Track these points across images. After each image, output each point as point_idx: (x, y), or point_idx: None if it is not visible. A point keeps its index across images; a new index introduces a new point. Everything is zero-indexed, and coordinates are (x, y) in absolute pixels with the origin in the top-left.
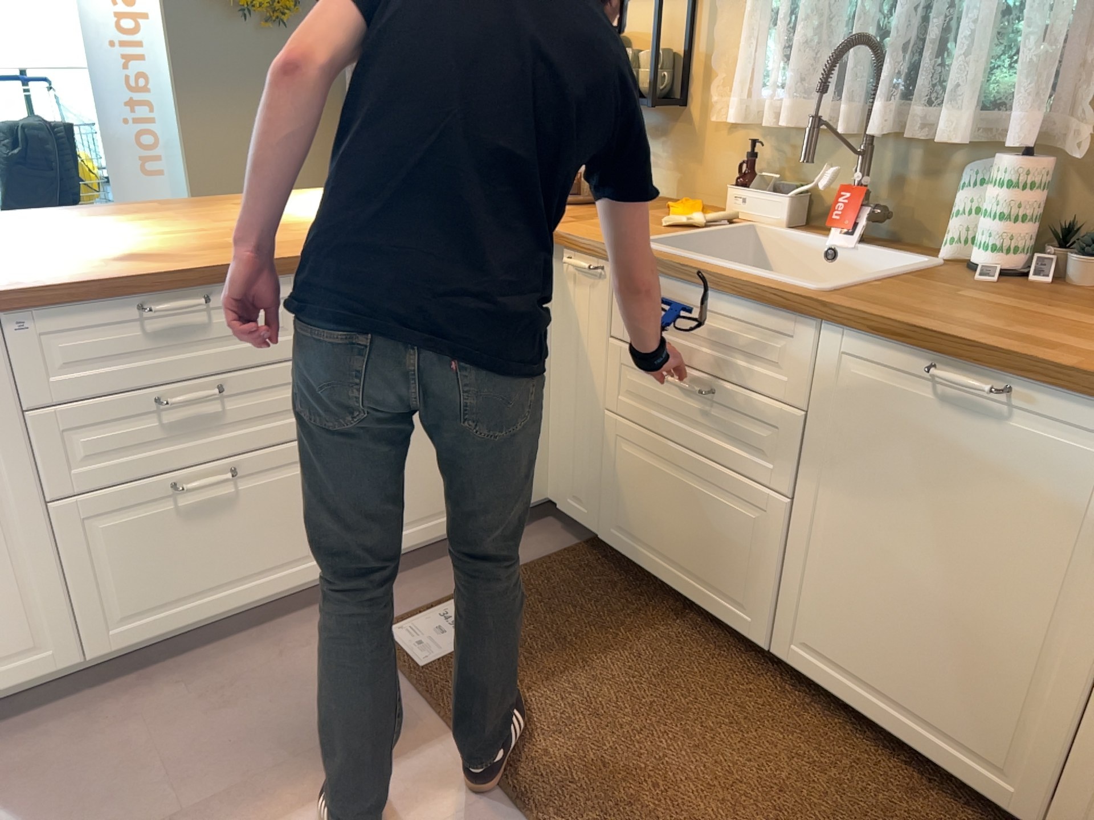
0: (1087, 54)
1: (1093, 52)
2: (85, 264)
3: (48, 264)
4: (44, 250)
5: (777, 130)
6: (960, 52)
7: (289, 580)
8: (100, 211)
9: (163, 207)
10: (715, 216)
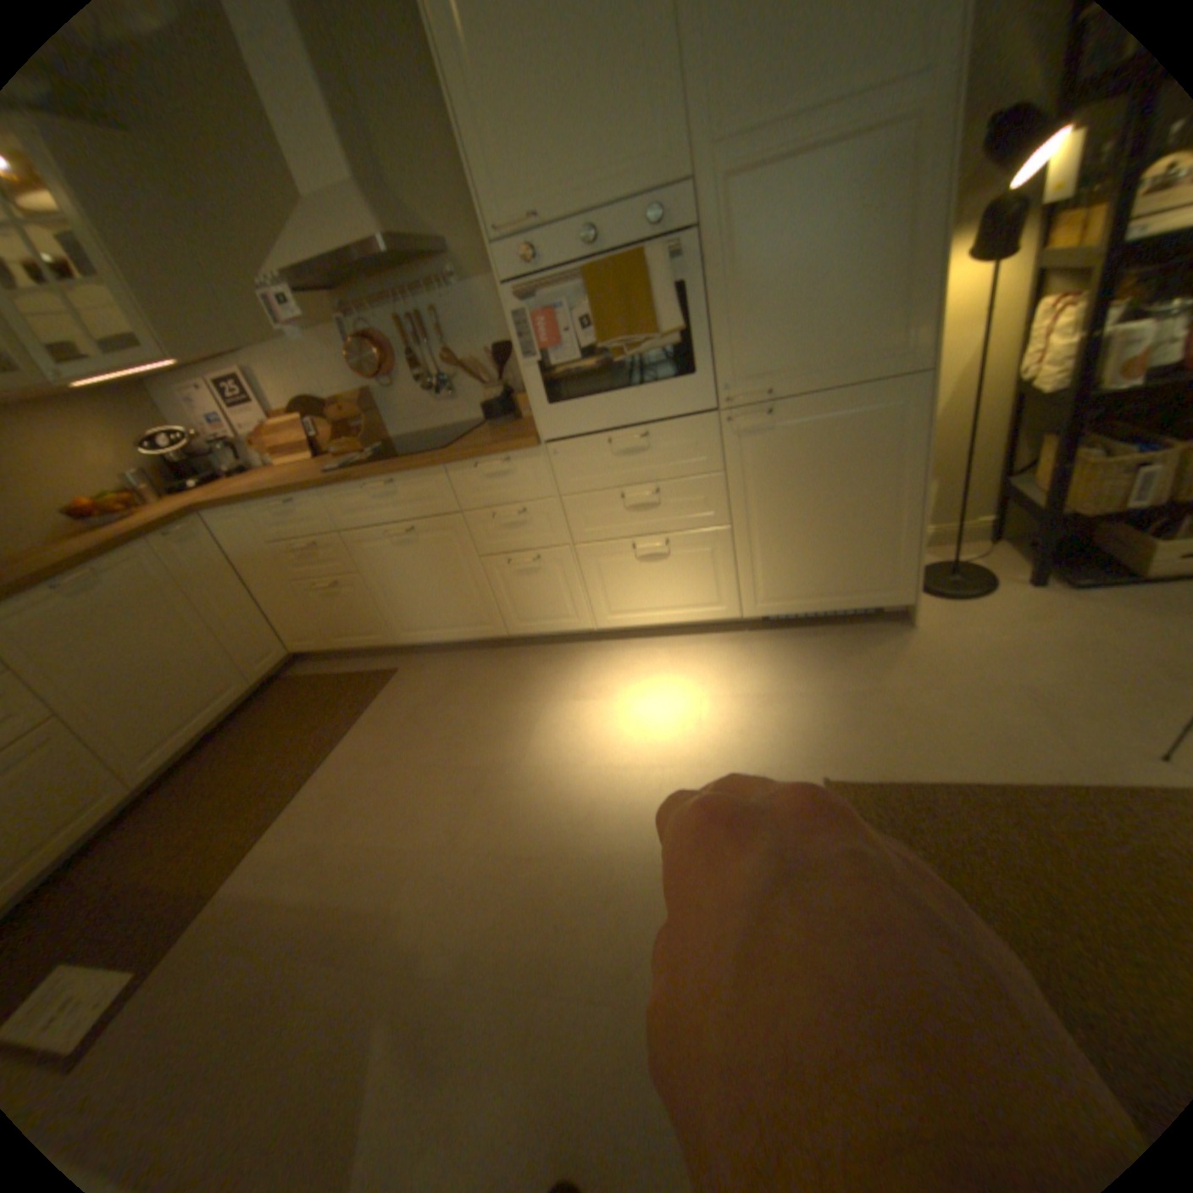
0: None
1: None
2: None
3: None
4: None
5: None
6: None
7: None
8: None
9: None
10: None
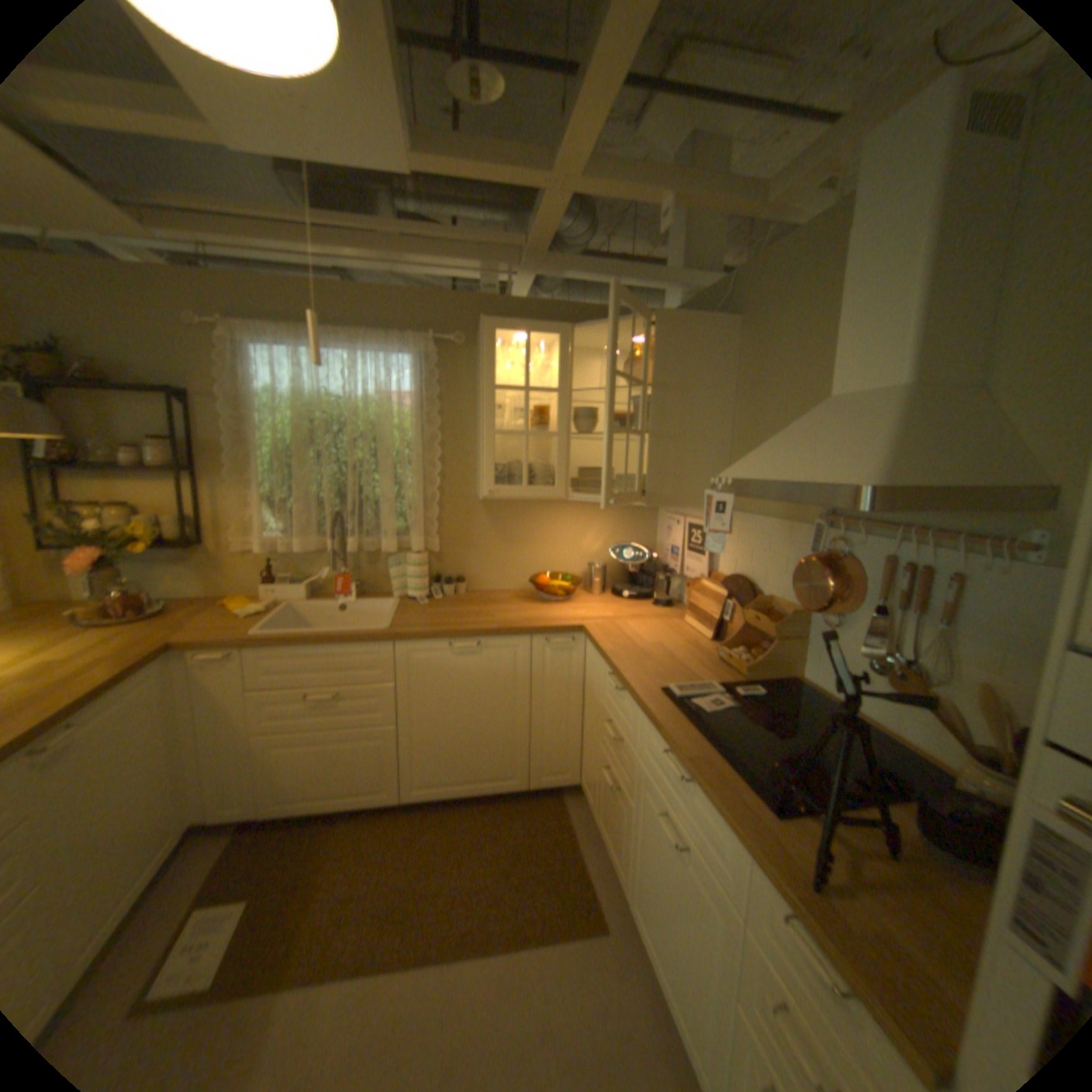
0: (426, 515)
1: (428, 515)
2: None
3: None
4: None
5: (279, 553)
6: (375, 515)
7: None
8: None
9: None
10: (266, 606)
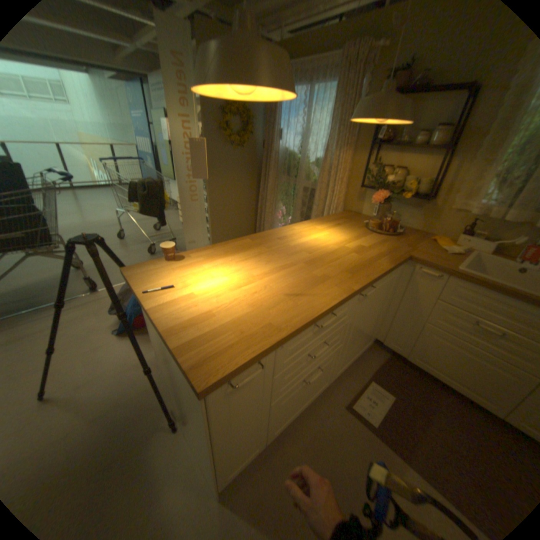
0: None
1: None
2: (285, 302)
3: (270, 303)
4: (251, 287)
5: (489, 214)
6: None
7: (320, 393)
8: (233, 246)
9: (253, 241)
10: (466, 248)
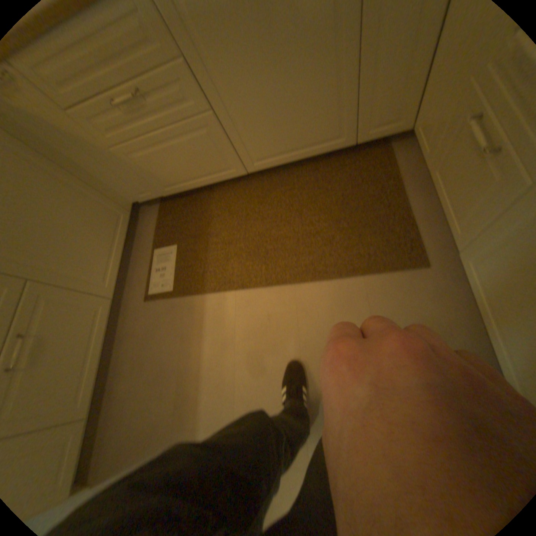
0: None
1: None
2: None
3: None
4: None
5: None
6: None
7: (102, 324)
8: None
9: None
10: None
